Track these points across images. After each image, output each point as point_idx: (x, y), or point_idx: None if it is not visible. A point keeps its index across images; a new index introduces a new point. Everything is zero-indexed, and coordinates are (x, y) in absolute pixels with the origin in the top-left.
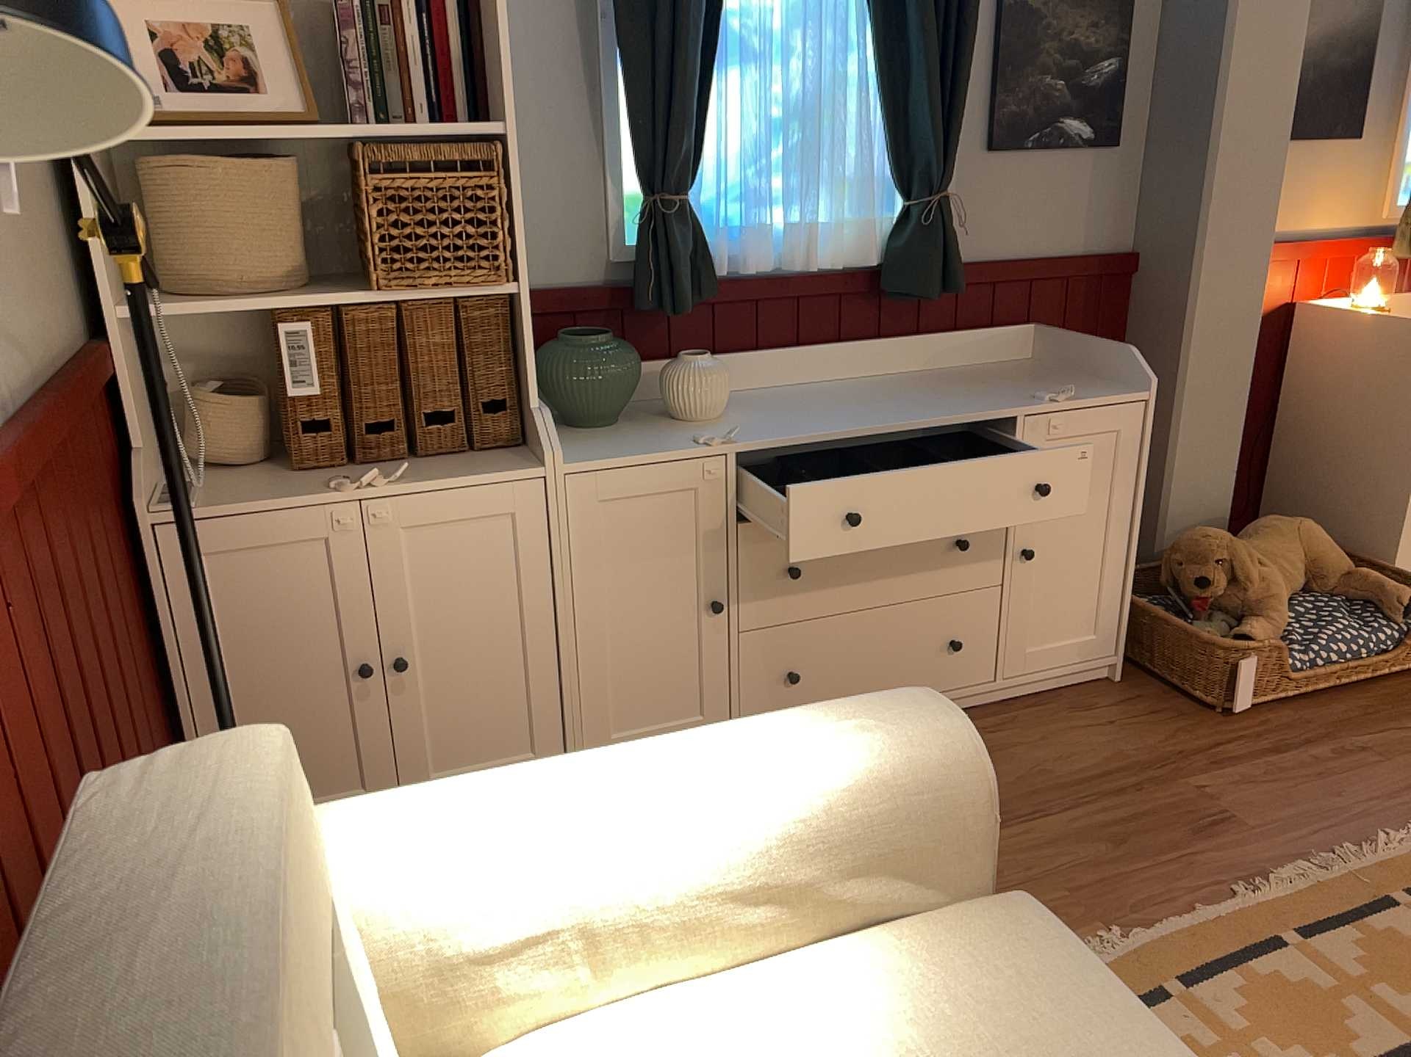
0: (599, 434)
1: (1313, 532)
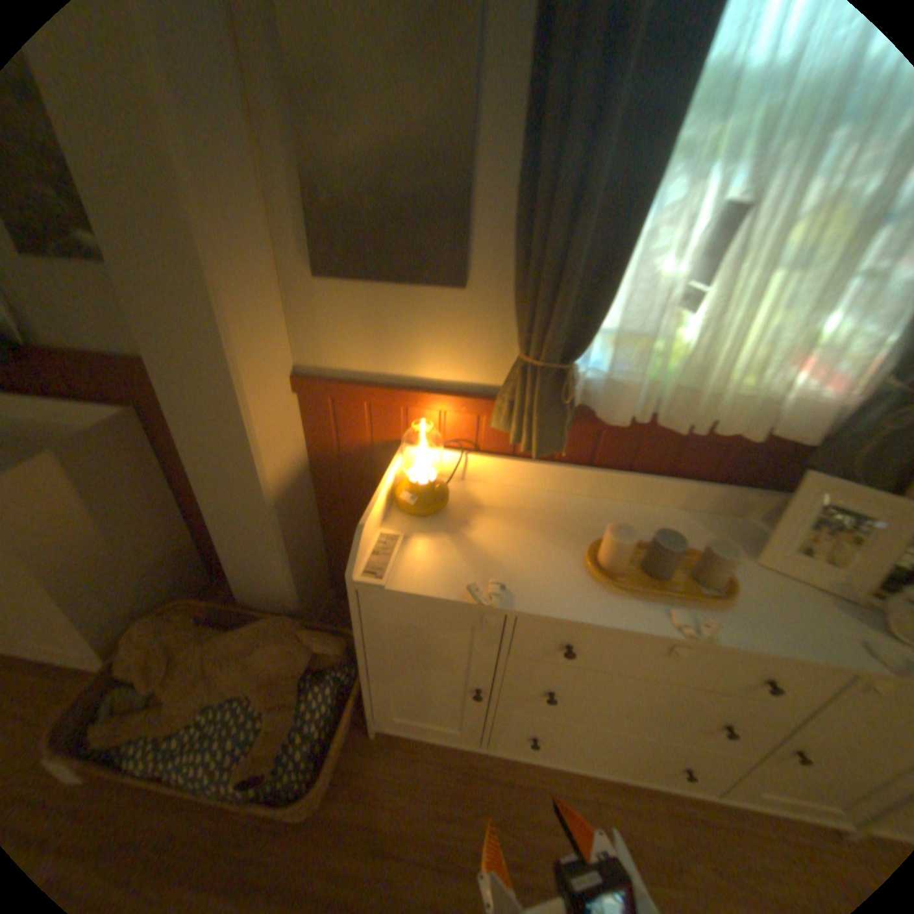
0: None
1: (268, 657)
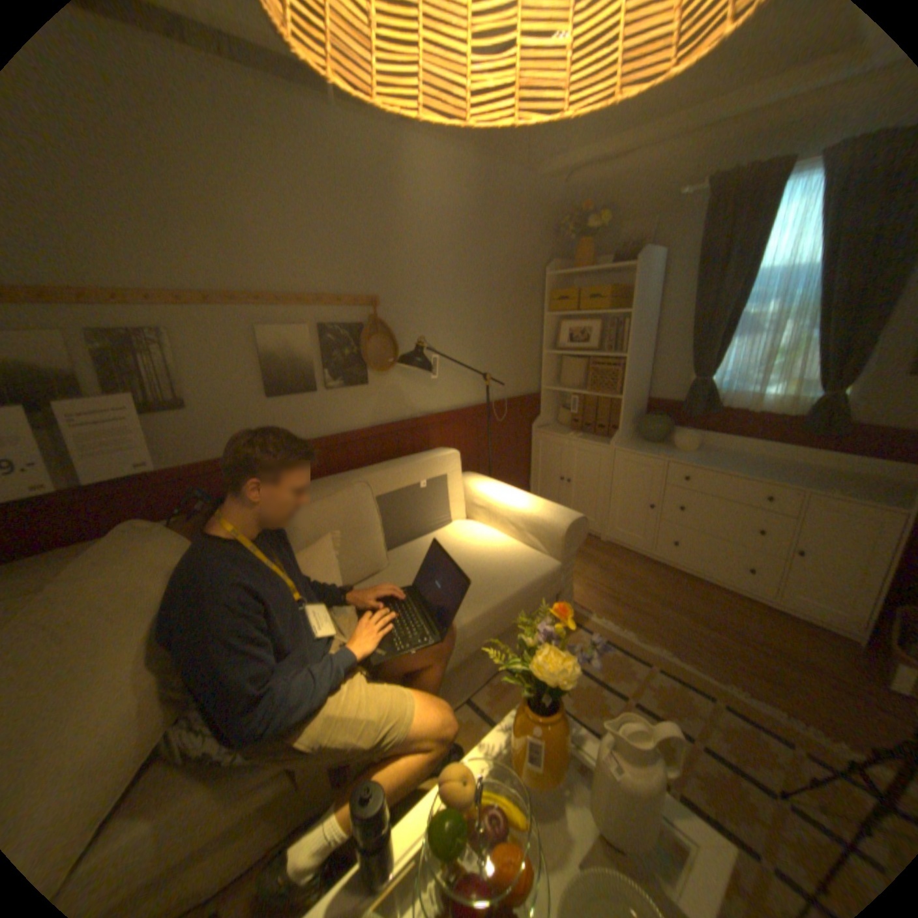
0: (646, 445)
1: None
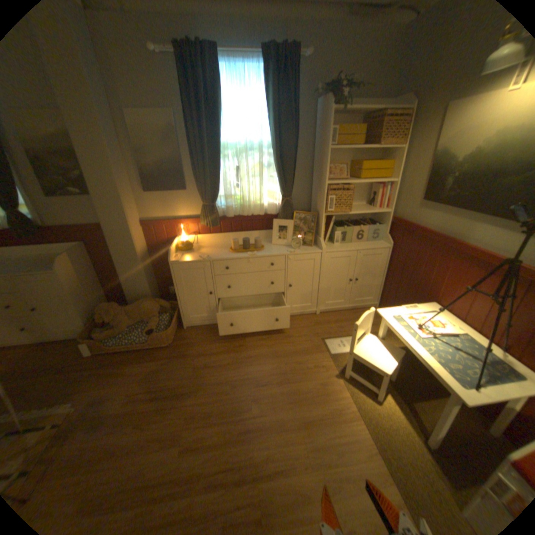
0: None
1: (146, 305)
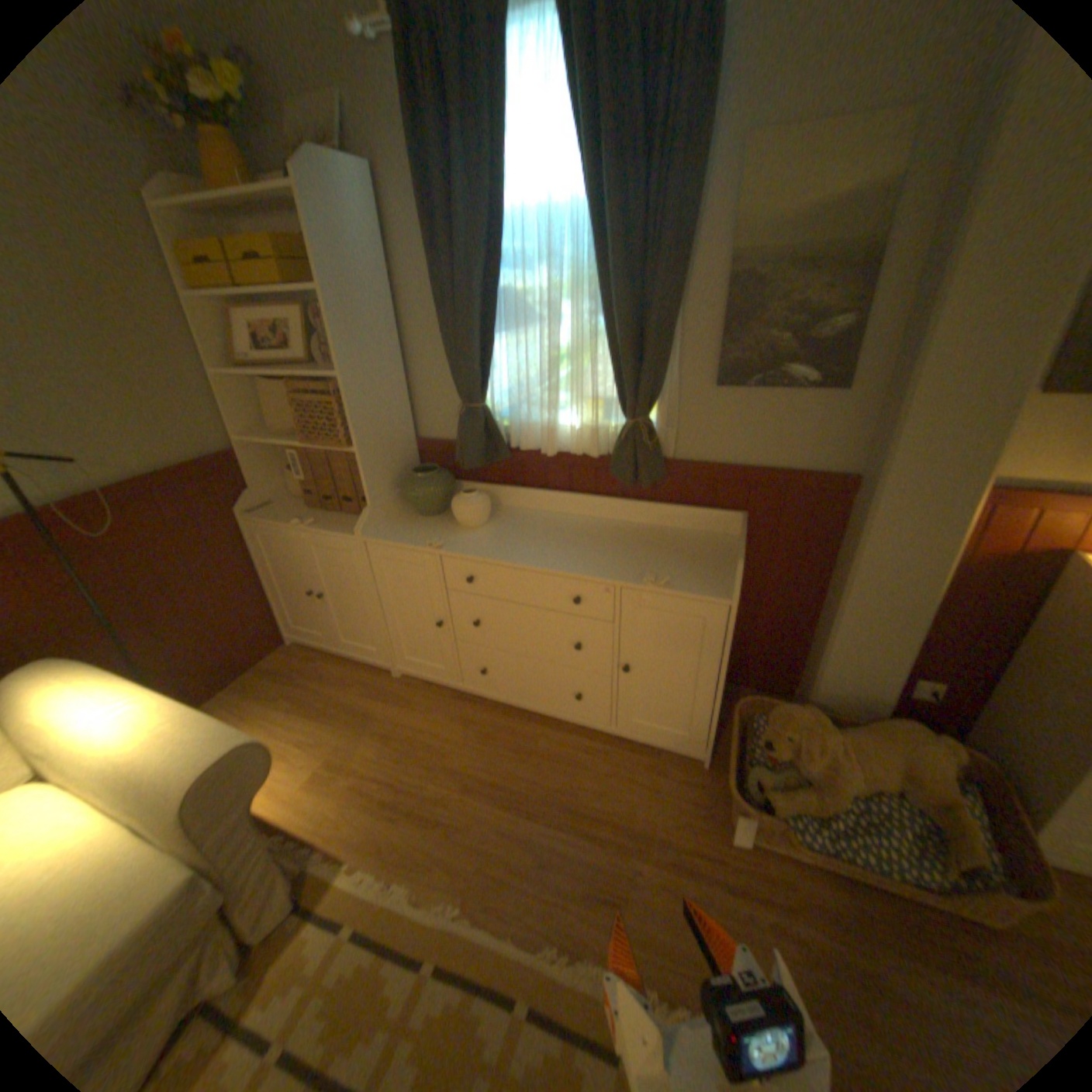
0: (419, 520)
1: (933, 754)
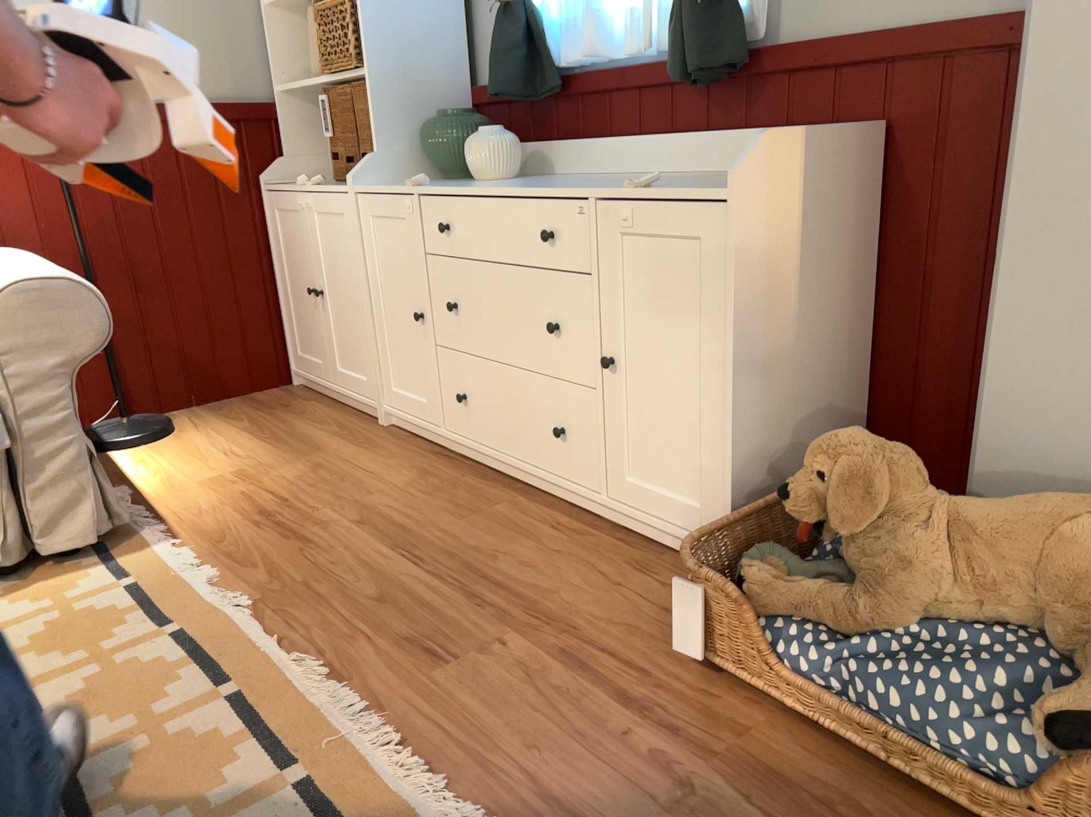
0: (432, 182)
1: None
